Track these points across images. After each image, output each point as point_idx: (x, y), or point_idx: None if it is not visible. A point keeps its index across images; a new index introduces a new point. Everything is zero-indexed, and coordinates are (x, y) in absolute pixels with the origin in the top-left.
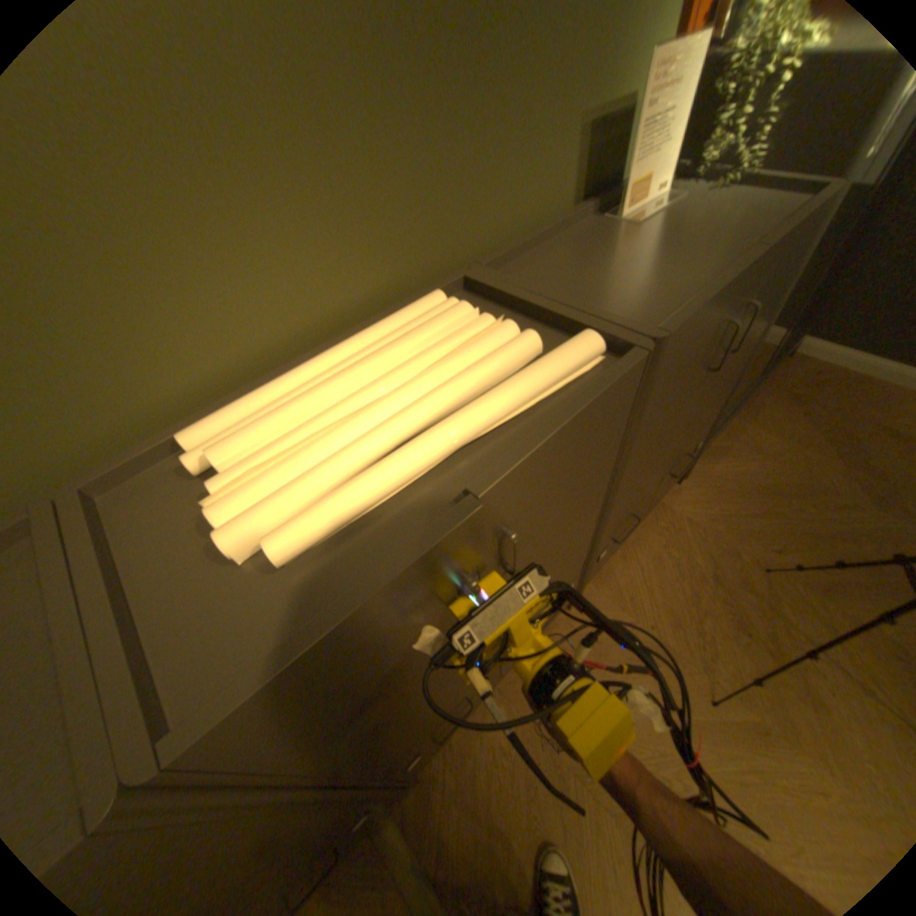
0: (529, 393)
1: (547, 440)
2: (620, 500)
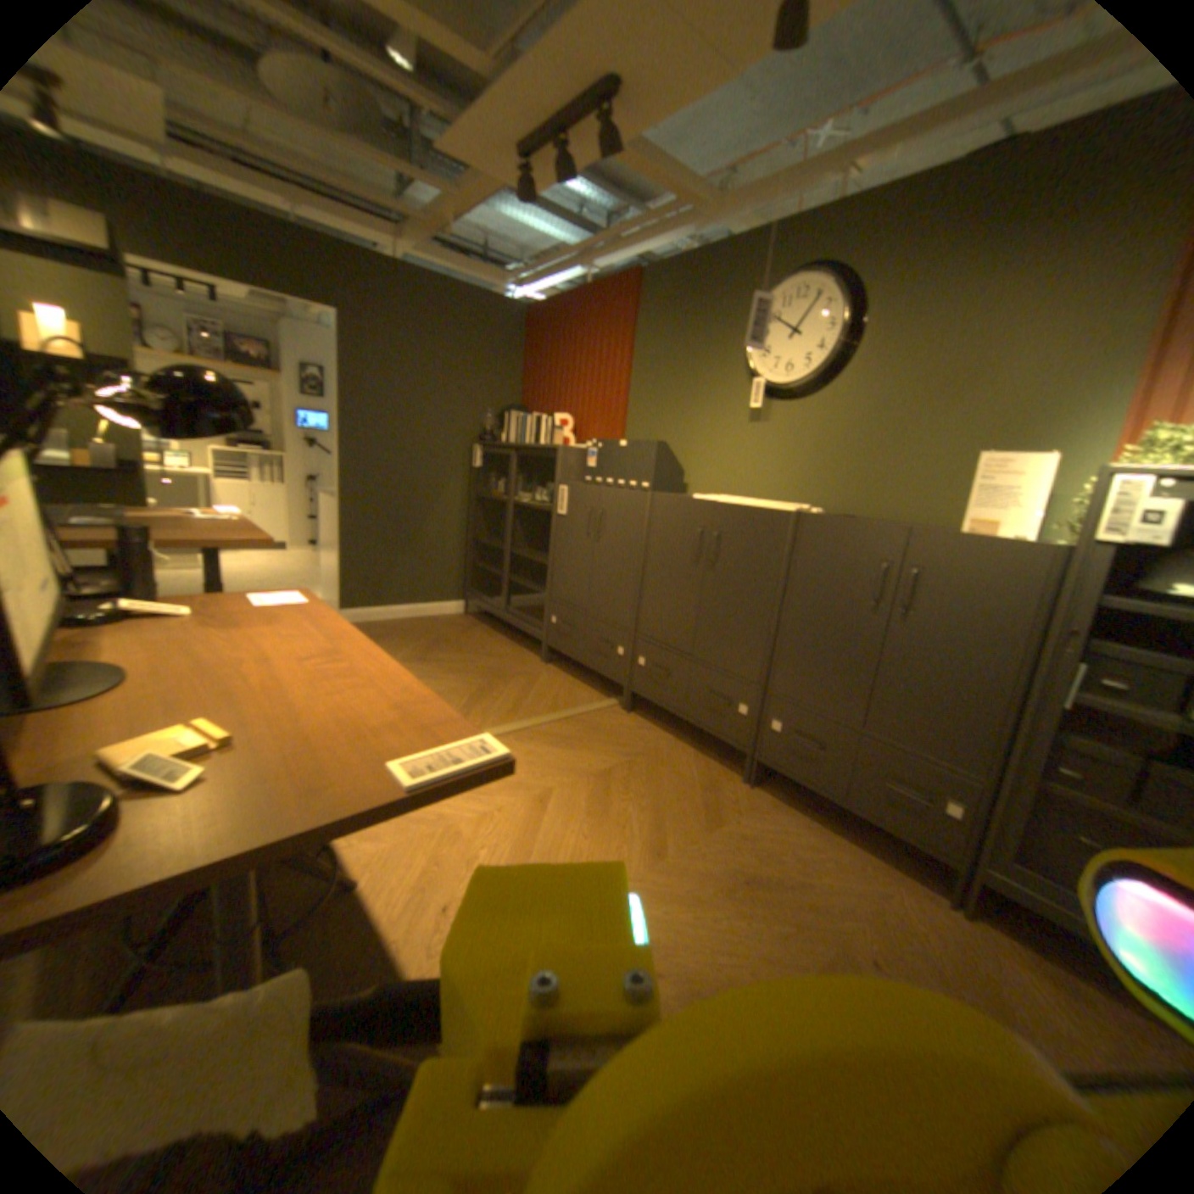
0: (760, 505)
1: (739, 505)
2: (788, 645)
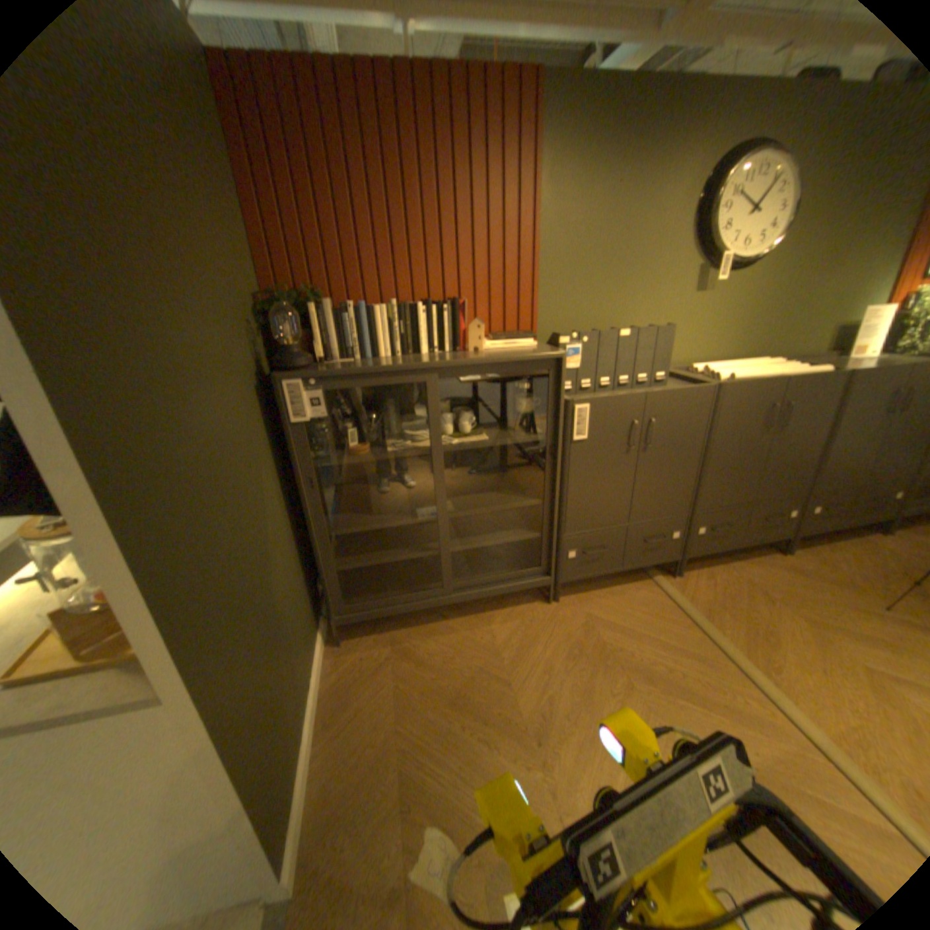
0: (805, 372)
1: (811, 376)
2: (833, 461)
